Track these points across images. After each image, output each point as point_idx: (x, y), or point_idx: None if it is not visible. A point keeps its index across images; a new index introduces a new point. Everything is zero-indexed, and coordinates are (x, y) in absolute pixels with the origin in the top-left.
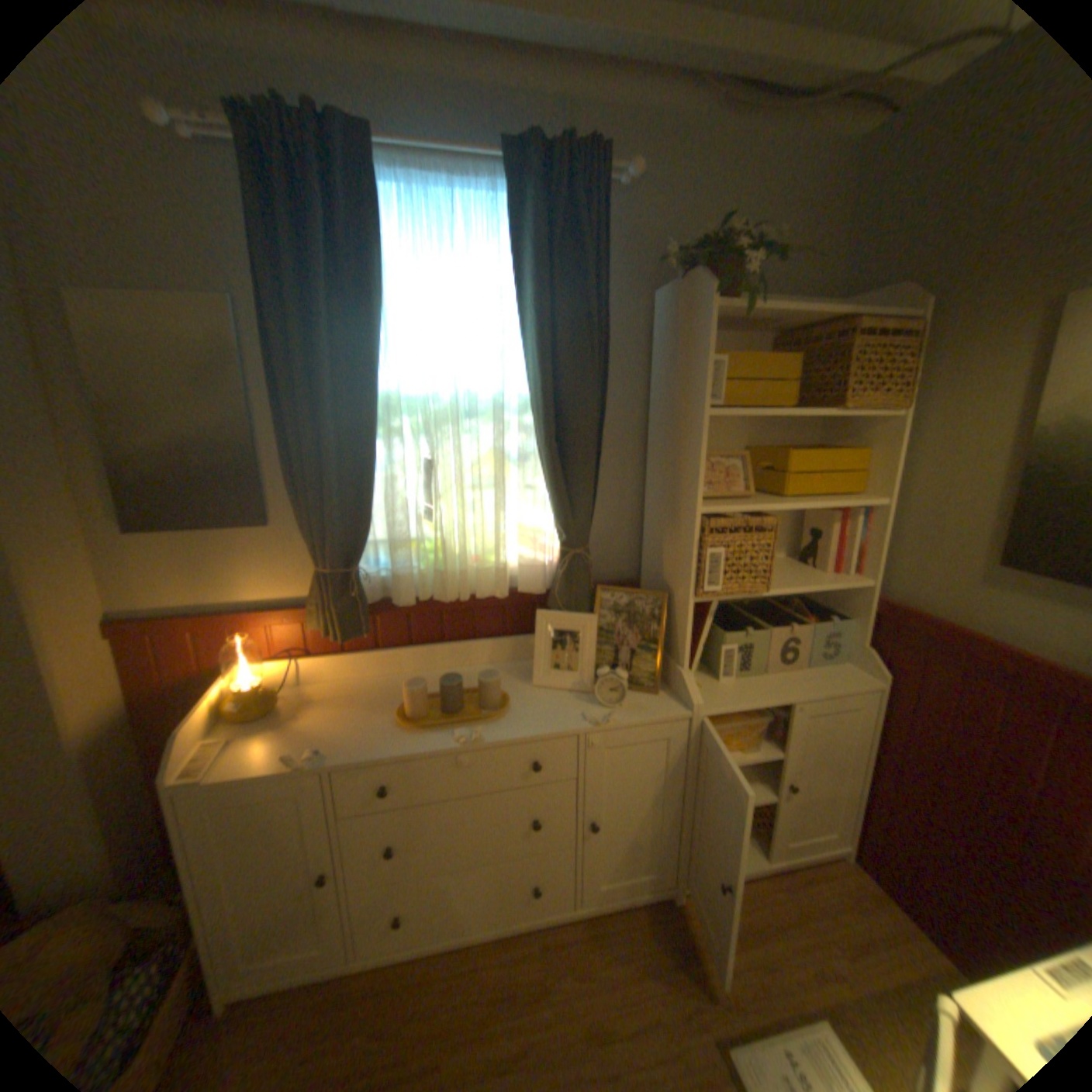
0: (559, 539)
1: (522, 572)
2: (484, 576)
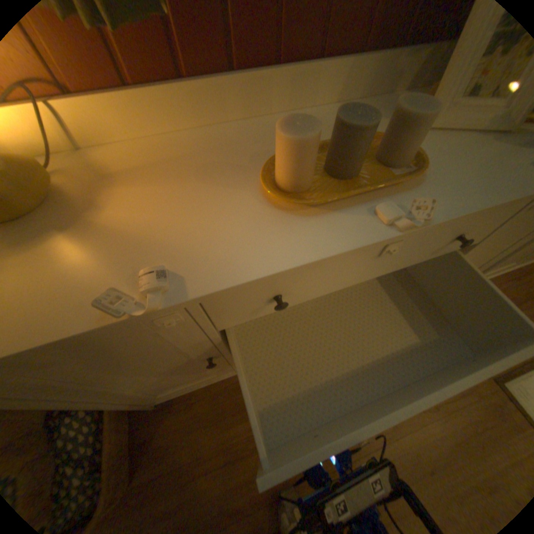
0: None
1: None
2: None
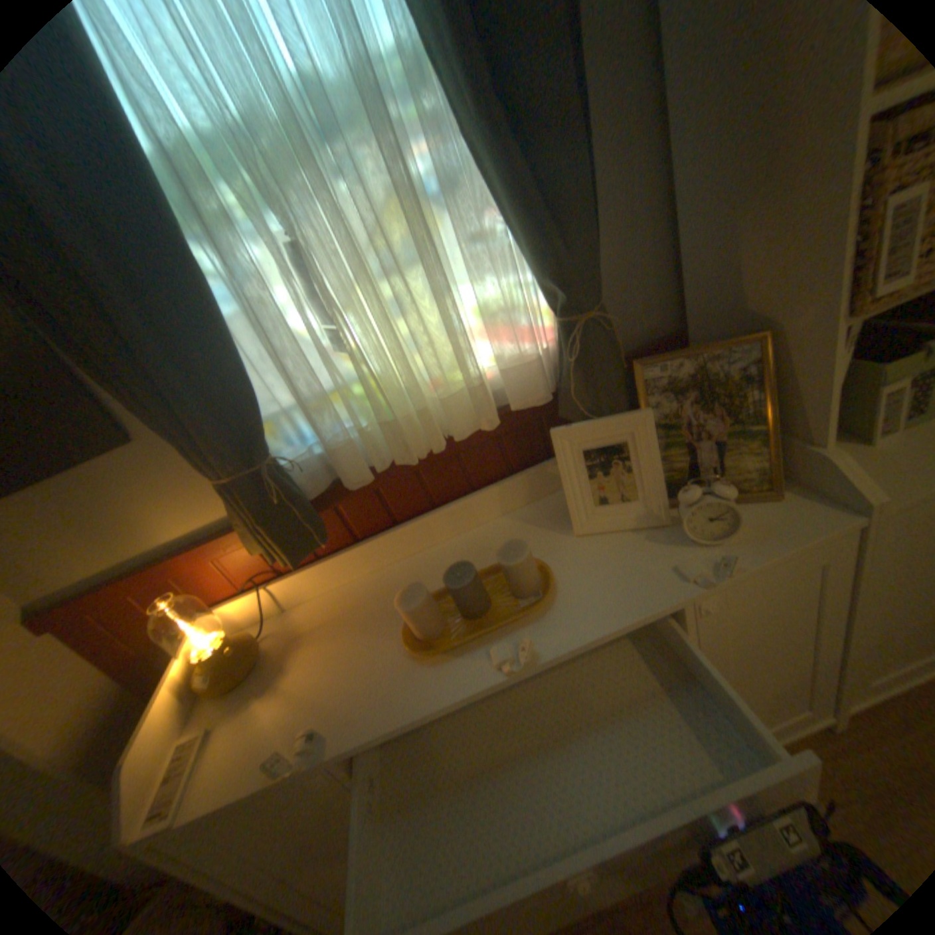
0: (552, 304)
1: (509, 378)
2: (456, 403)
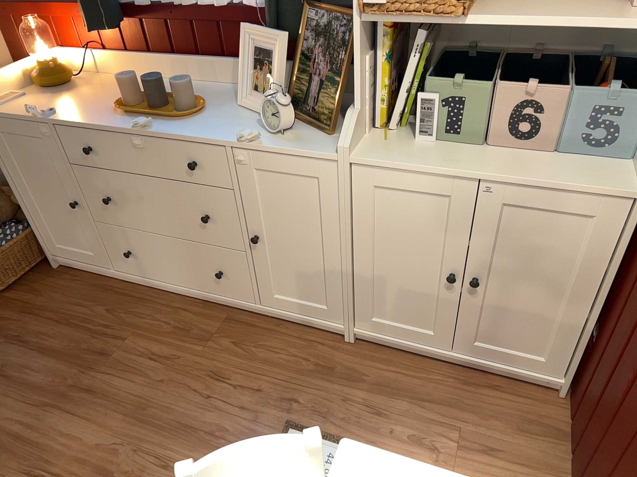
0: None
1: None
2: None
